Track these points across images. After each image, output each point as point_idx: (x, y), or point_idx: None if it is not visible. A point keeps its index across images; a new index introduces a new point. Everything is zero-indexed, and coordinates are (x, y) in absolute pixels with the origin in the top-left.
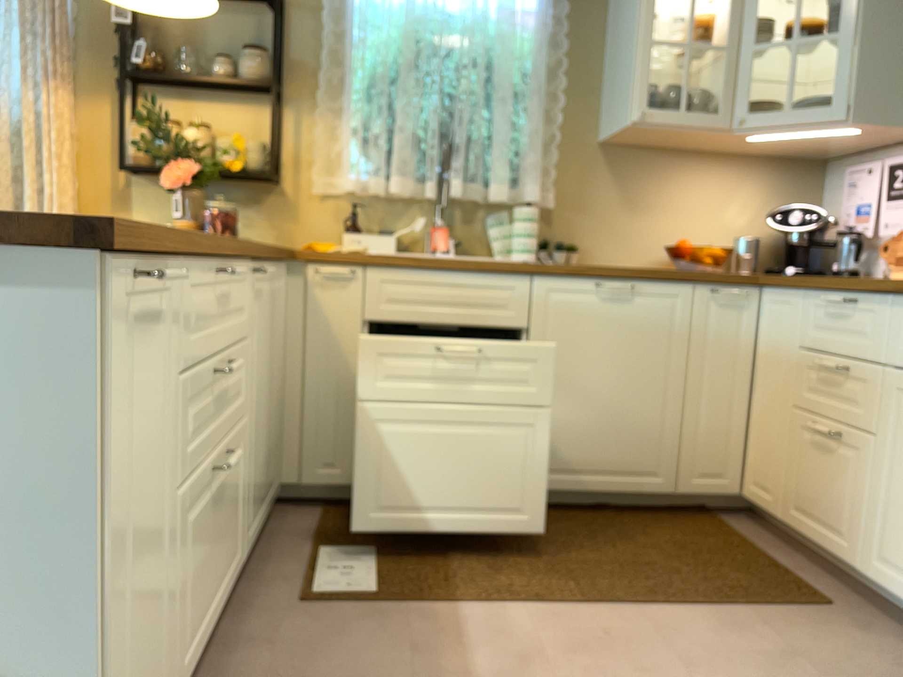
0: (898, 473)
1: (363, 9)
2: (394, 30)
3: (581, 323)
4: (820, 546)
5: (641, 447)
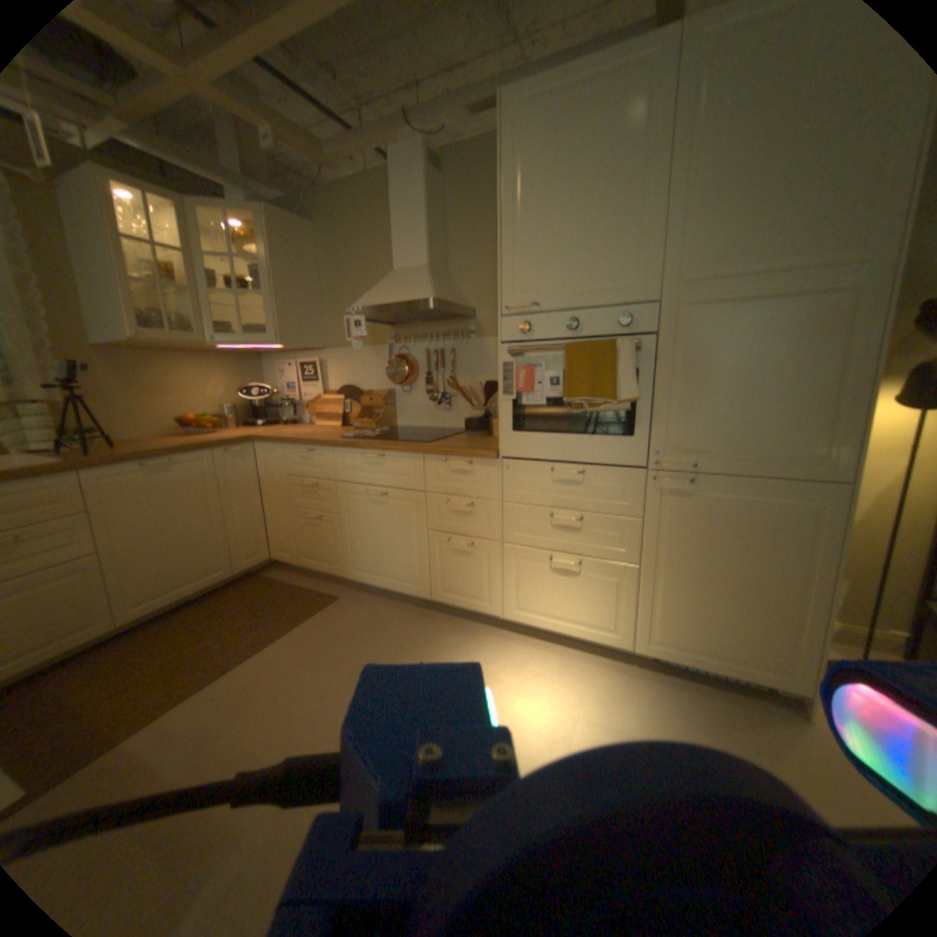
0: (350, 529)
1: None
2: None
3: (131, 496)
4: (320, 572)
5: (201, 560)
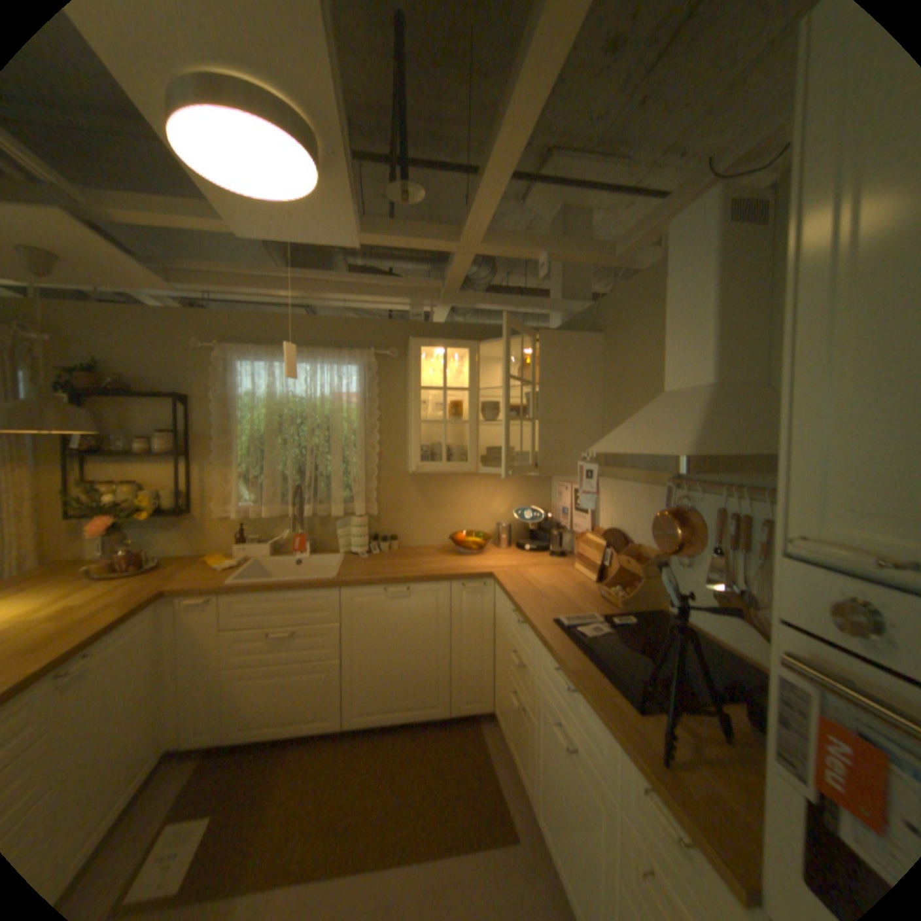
0: (544, 759)
1: (239, 401)
2: (264, 410)
3: (375, 616)
4: (521, 779)
5: (423, 691)
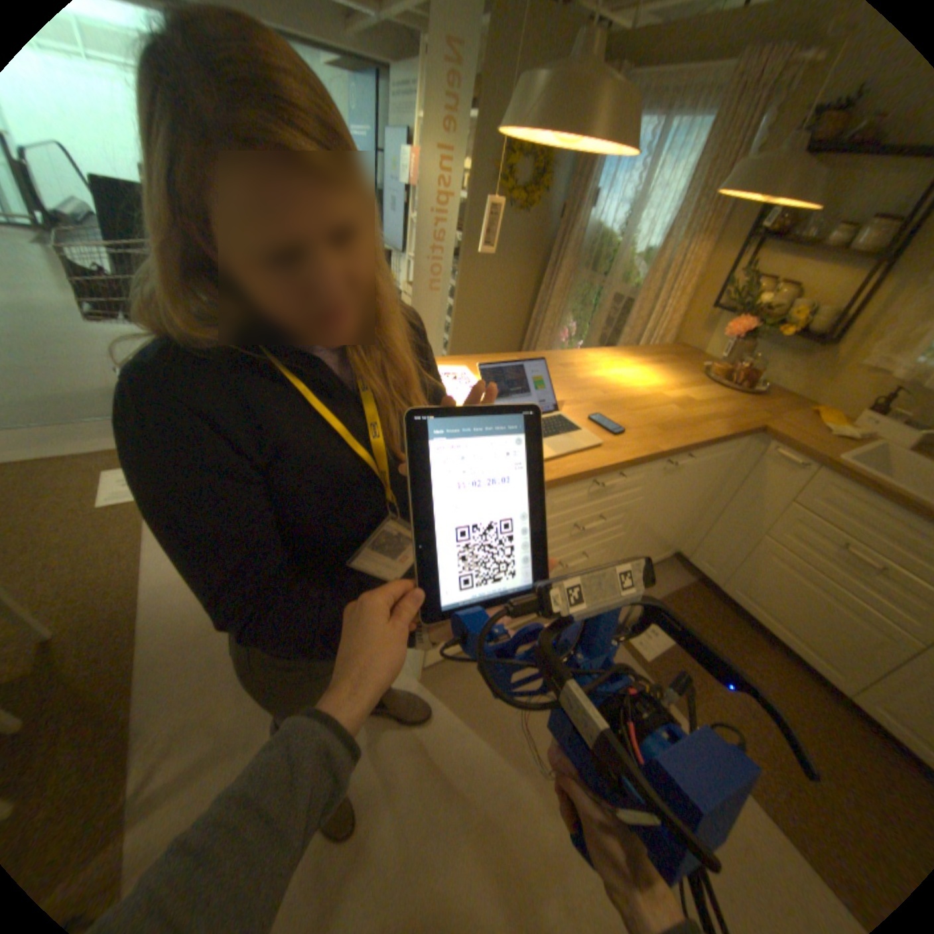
0: None
1: None
2: None
3: None
4: None
5: None
